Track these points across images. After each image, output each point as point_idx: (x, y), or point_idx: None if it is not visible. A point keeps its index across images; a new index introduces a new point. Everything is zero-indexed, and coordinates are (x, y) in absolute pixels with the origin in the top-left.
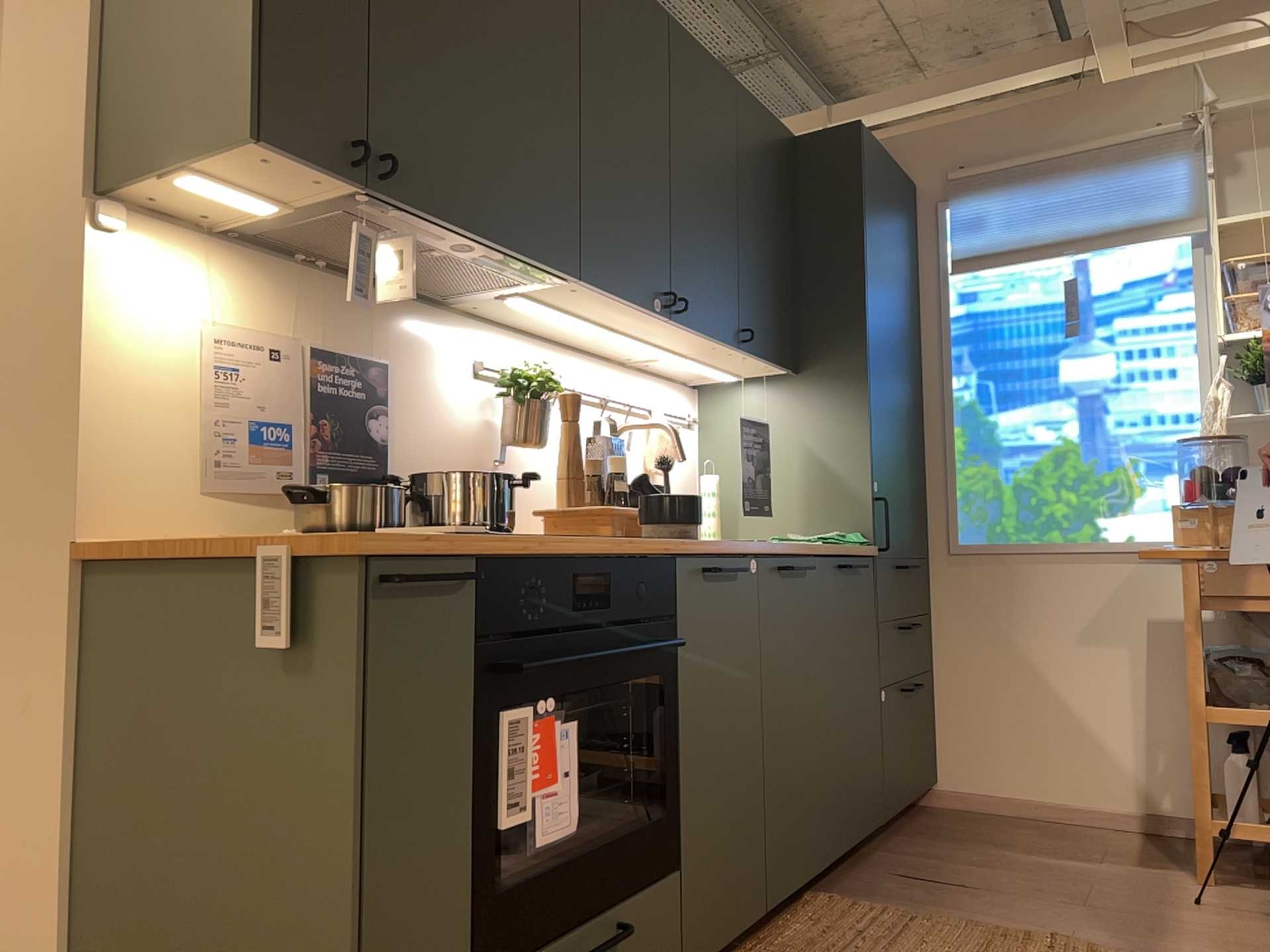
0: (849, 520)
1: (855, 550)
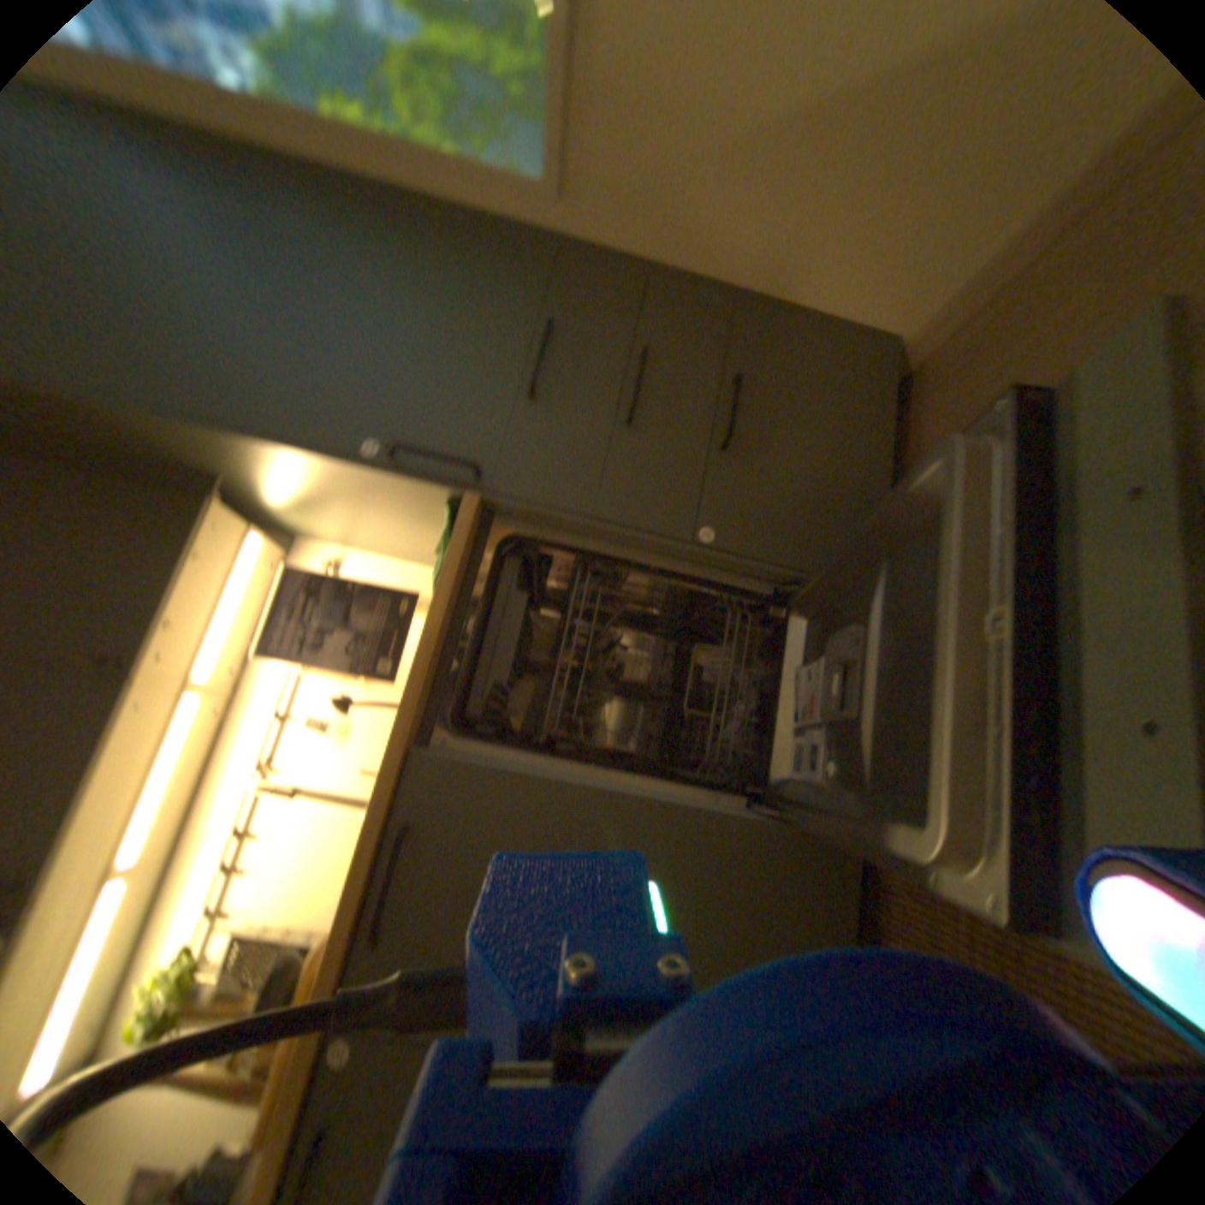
0: (433, 501)
1: (453, 580)
